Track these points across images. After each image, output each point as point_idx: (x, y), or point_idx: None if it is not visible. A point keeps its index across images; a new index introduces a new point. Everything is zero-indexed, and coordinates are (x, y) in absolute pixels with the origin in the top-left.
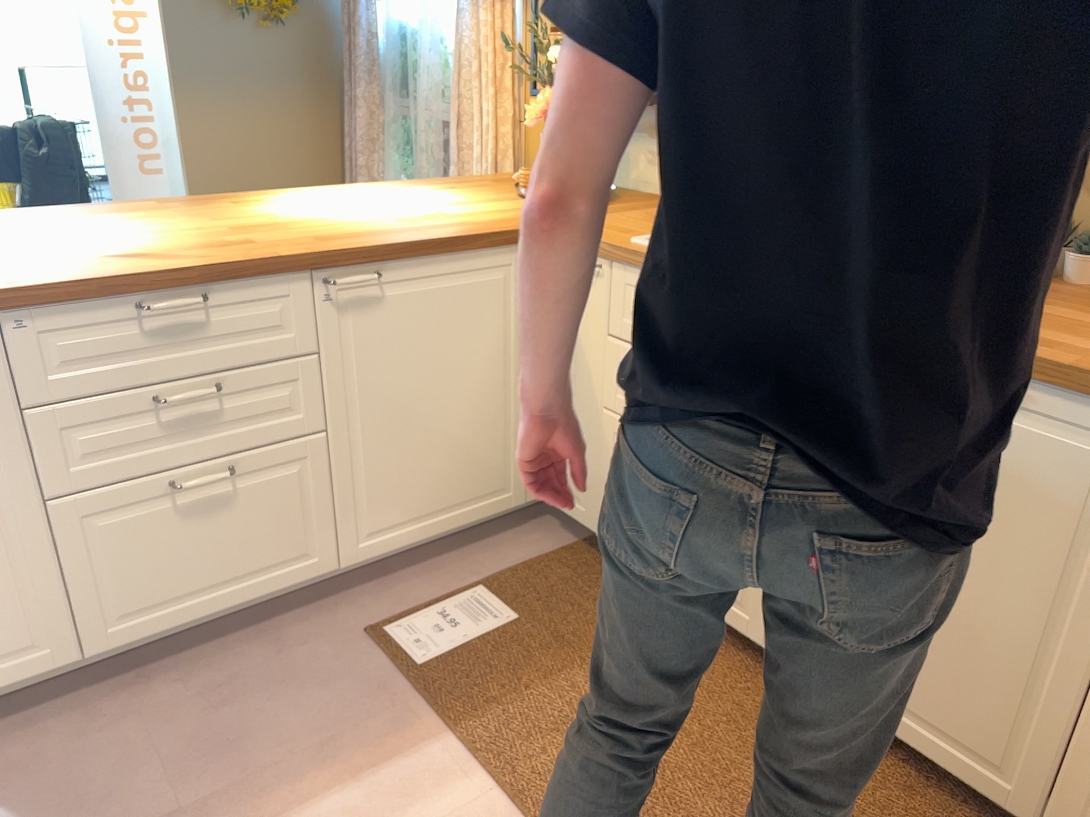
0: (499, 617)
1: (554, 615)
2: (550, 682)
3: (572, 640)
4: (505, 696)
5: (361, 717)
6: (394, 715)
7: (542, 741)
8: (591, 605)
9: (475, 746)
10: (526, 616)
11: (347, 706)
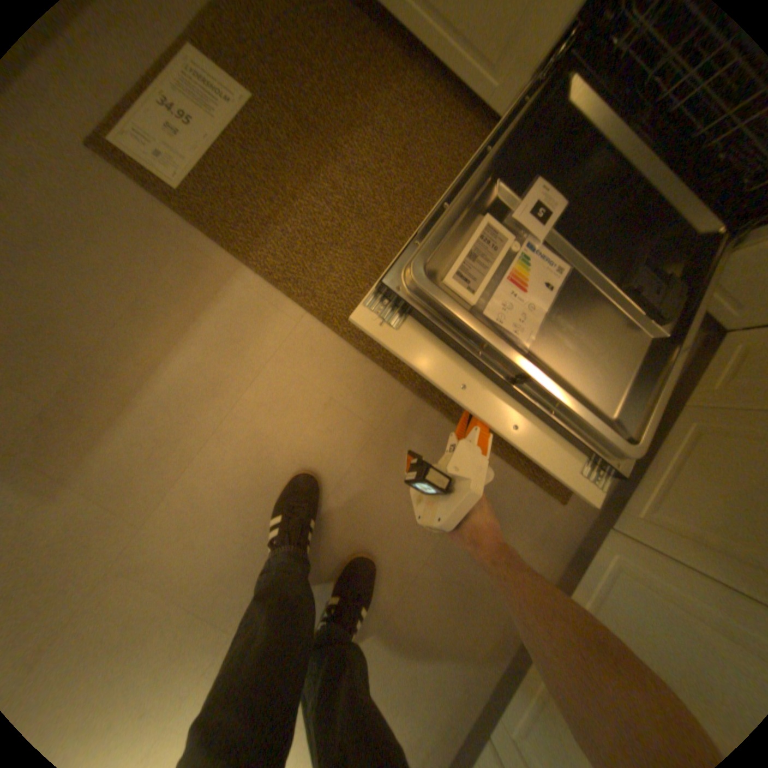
0: (231, 97)
1: (287, 84)
2: (313, 185)
3: (318, 123)
4: (277, 211)
5: (151, 267)
6: (182, 258)
7: (327, 257)
8: (322, 61)
9: (272, 276)
10: (259, 91)
11: (129, 258)
